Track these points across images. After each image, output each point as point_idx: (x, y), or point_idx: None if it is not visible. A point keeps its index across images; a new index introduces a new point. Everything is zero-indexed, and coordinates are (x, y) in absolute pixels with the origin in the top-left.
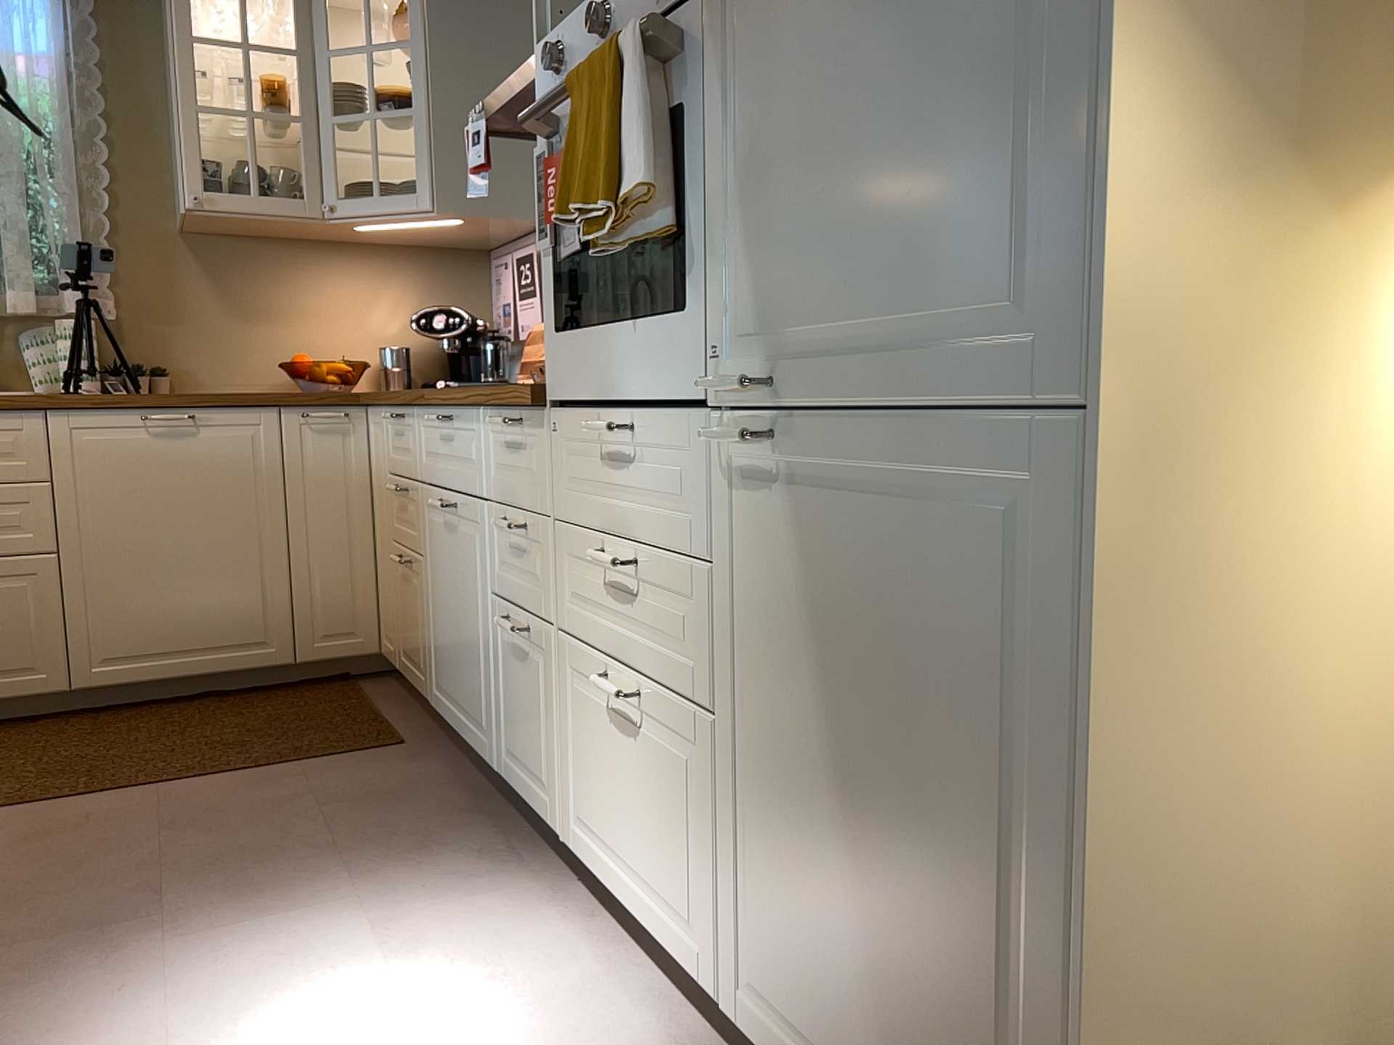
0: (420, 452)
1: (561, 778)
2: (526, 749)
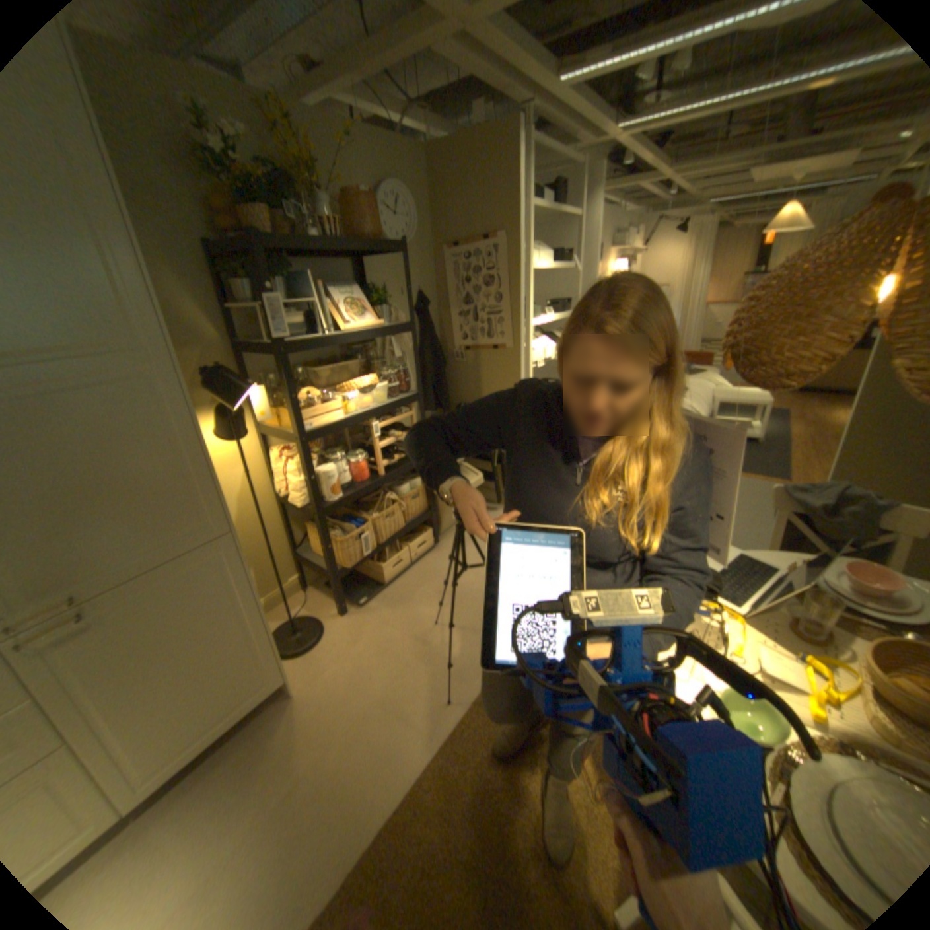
0: None
1: None
2: None
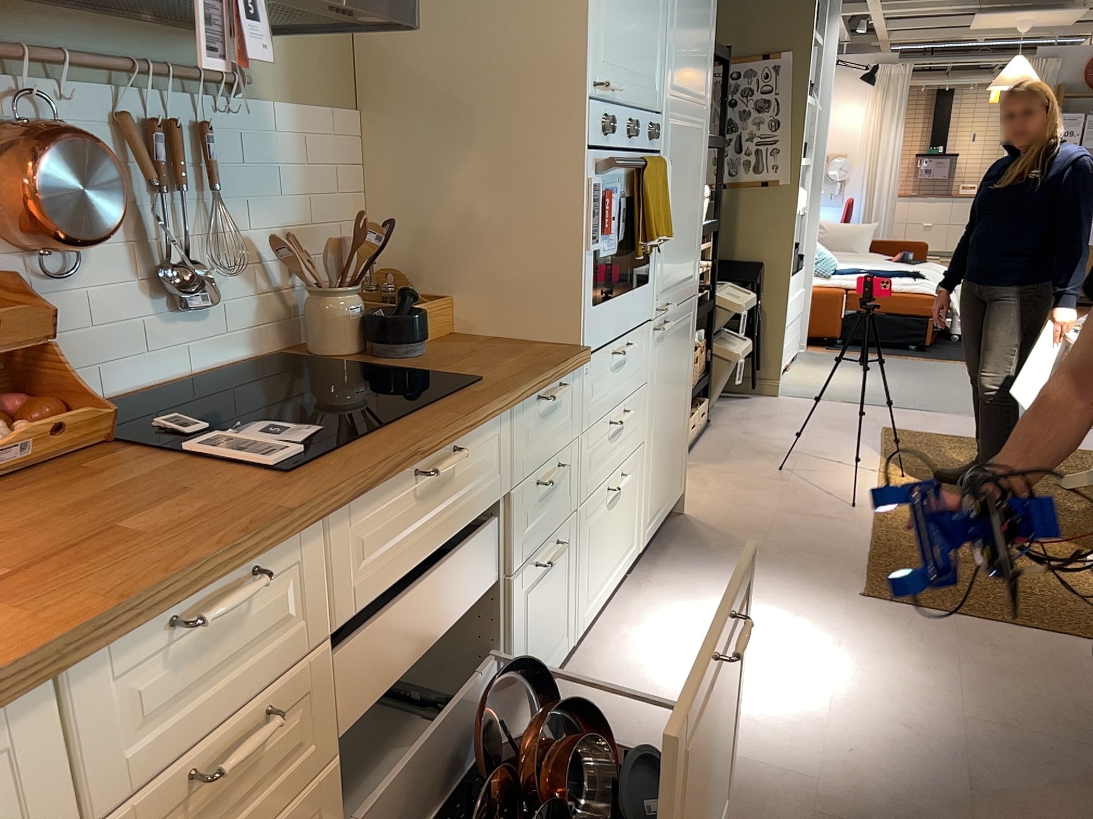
0: (345, 575)
1: (573, 603)
2: (546, 638)
